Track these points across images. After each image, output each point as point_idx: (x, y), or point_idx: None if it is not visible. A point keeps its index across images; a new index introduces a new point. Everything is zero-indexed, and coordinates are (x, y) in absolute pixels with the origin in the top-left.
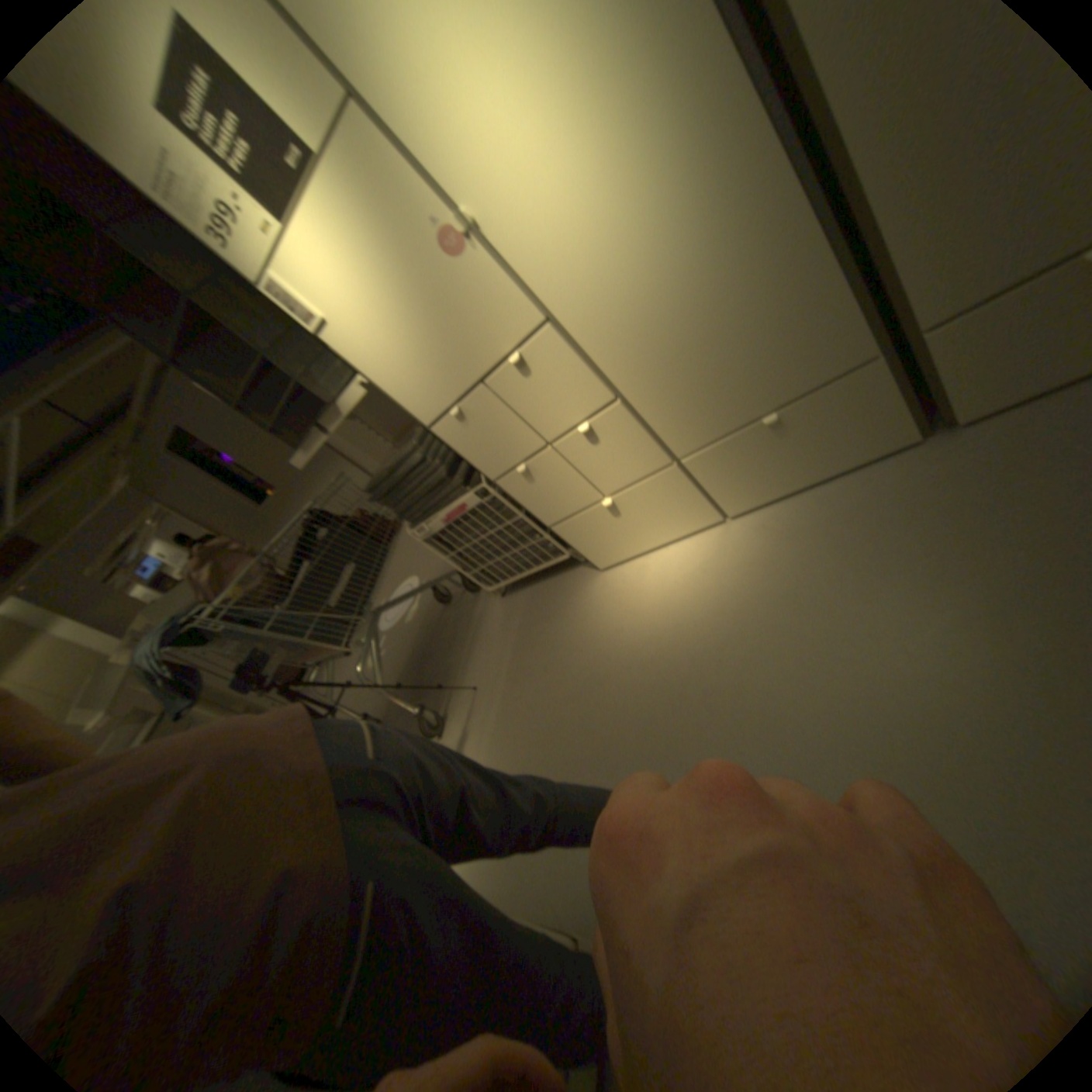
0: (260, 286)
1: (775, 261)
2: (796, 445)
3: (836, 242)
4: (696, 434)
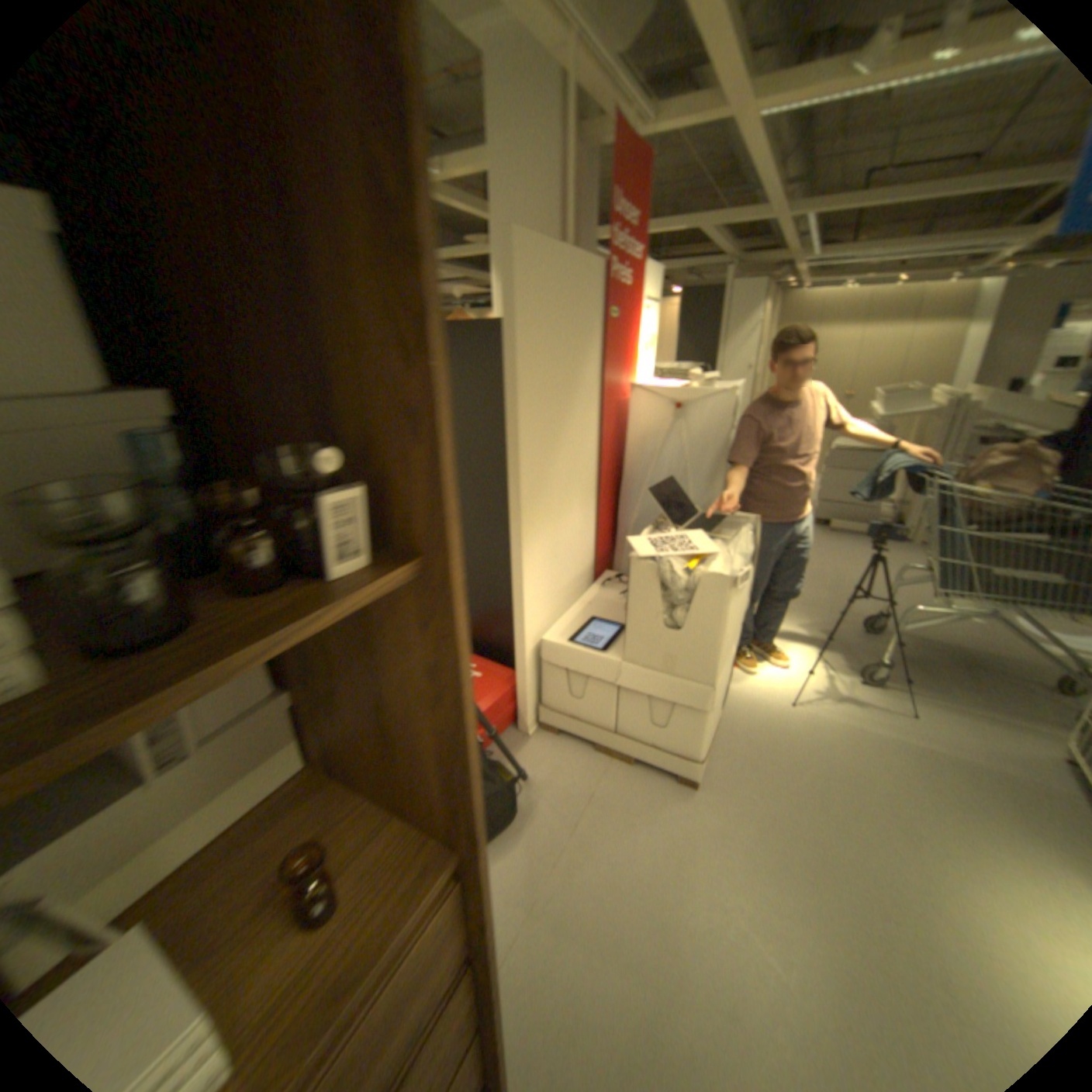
0: None
1: None
2: None
3: None
4: None
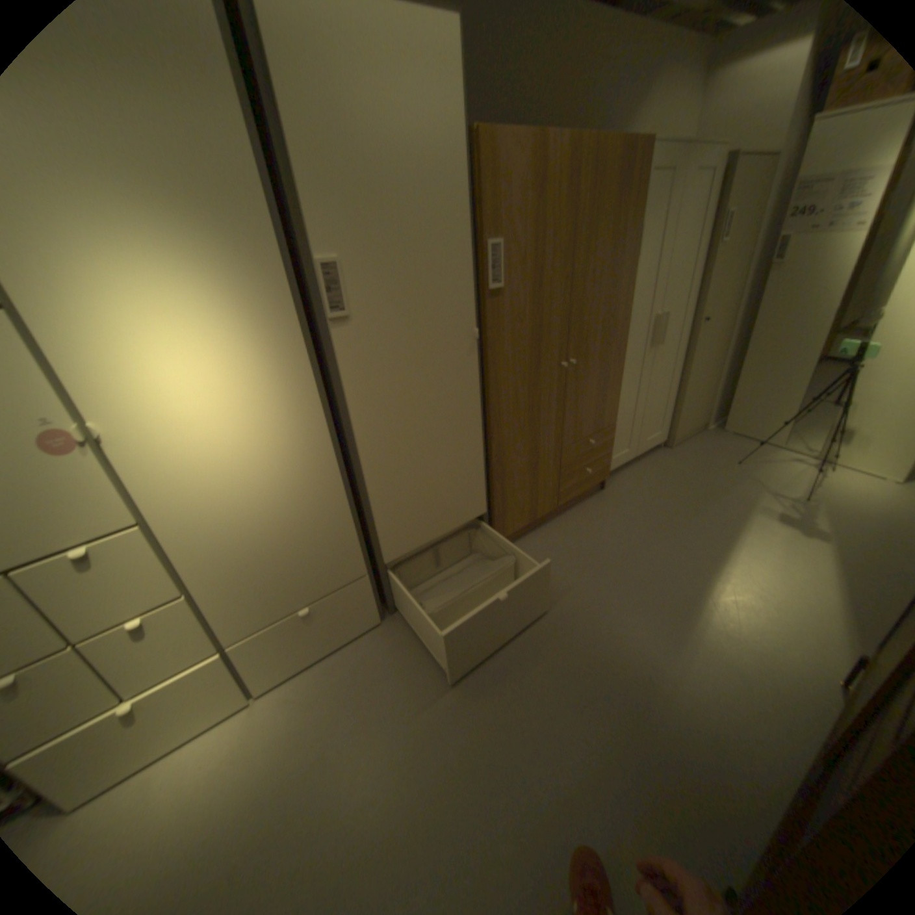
0: None
1: (323, 517)
2: (313, 629)
3: (352, 514)
4: (243, 624)
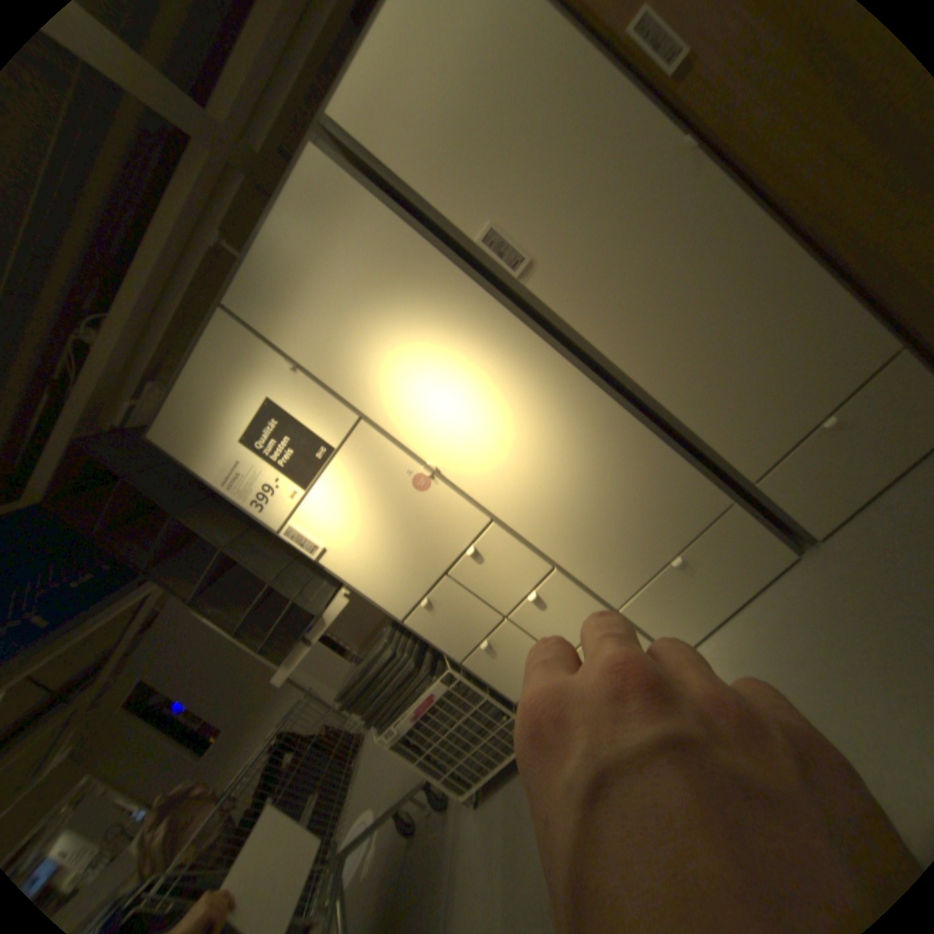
0: (278, 531)
1: (638, 458)
2: (706, 579)
3: (671, 442)
4: (623, 585)
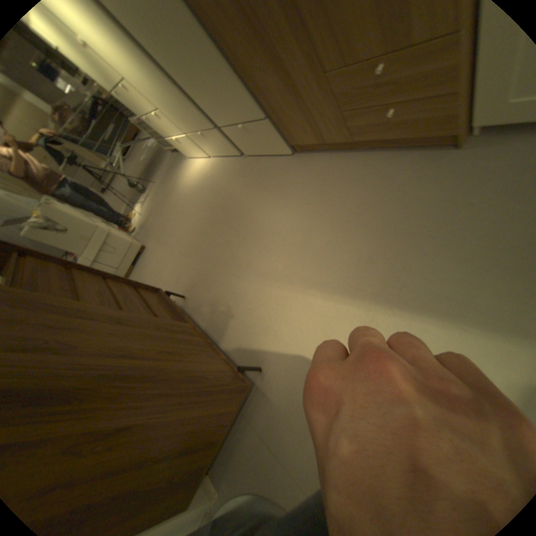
0: None
1: (172, 91)
2: (211, 142)
3: (184, 92)
4: (185, 127)
